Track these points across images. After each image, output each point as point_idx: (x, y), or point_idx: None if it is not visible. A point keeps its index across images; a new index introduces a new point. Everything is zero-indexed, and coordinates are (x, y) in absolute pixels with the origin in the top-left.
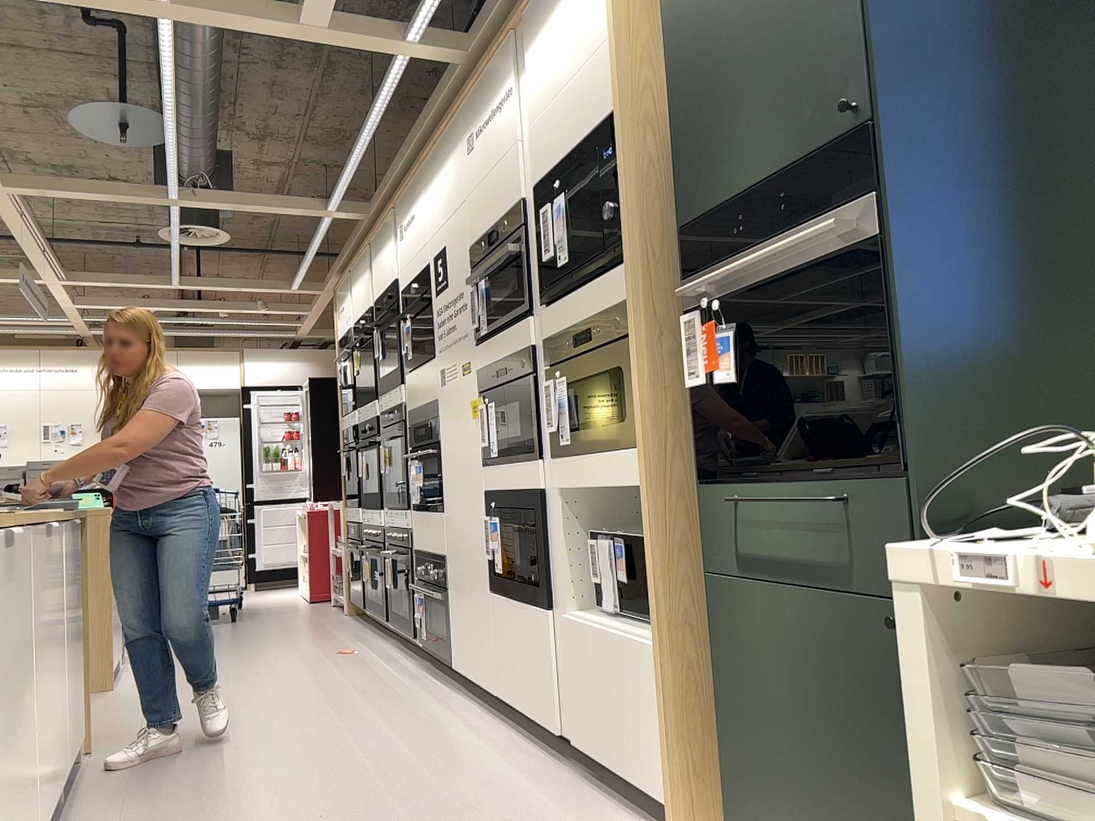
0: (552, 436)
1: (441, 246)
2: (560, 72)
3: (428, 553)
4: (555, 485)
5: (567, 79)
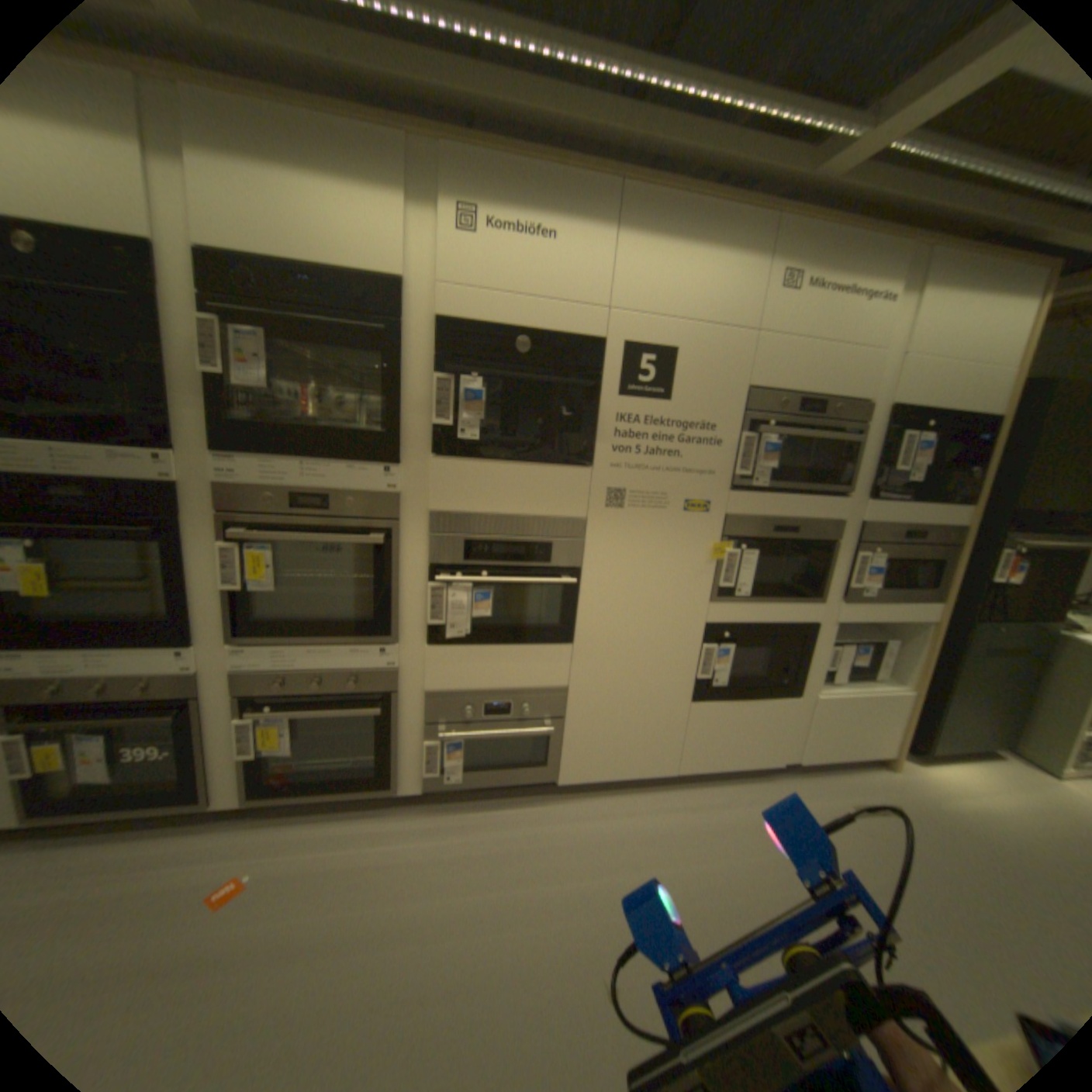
0: (850, 589)
1: (660, 342)
2: (959, 343)
3: (498, 688)
4: (829, 619)
5: (966, 357)
